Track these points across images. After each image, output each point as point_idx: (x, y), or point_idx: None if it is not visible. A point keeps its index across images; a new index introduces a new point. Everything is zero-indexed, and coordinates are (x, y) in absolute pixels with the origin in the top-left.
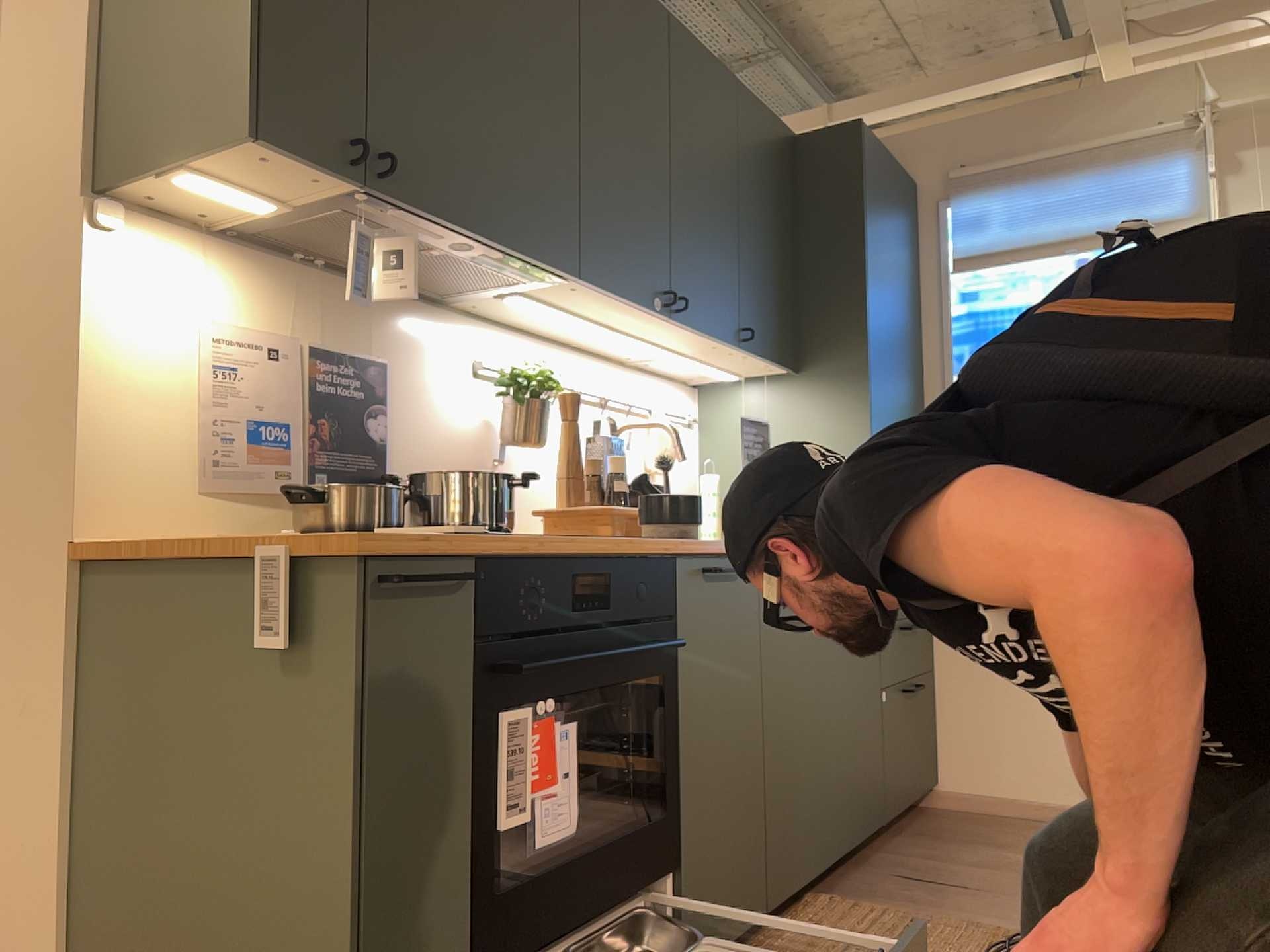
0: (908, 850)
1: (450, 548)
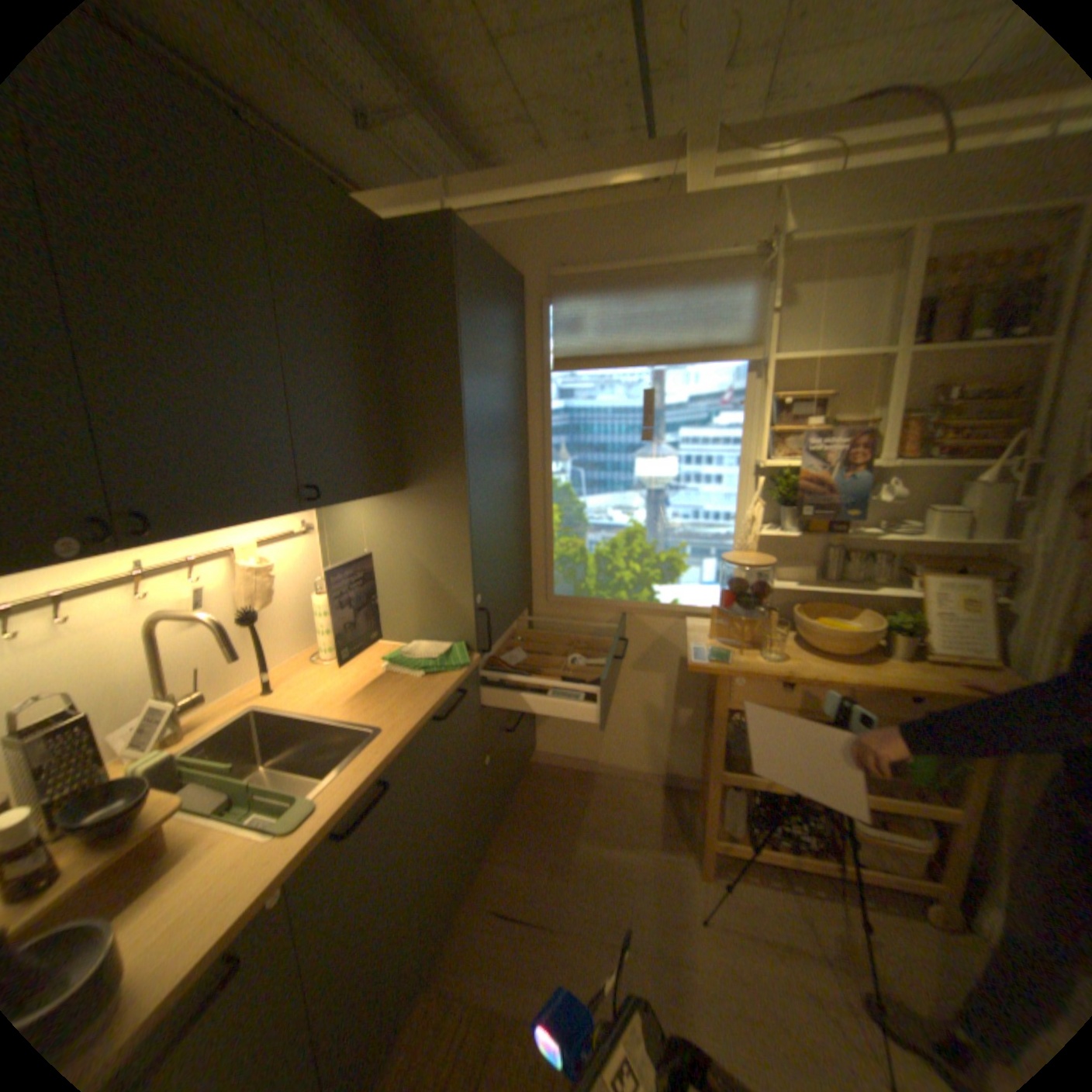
0: (506, 854)
1: None
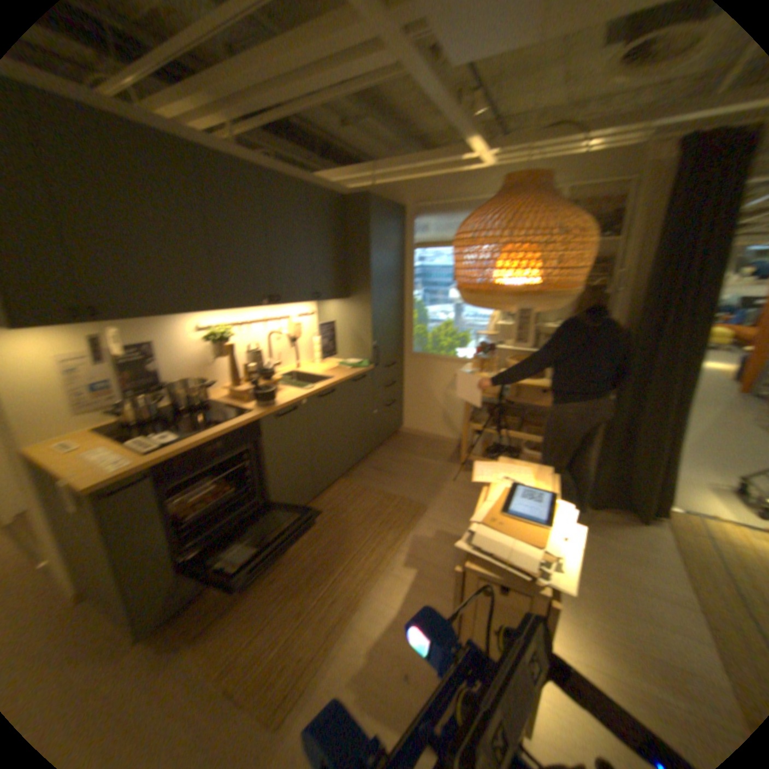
0: (380, 455)
1: (130, 474)
